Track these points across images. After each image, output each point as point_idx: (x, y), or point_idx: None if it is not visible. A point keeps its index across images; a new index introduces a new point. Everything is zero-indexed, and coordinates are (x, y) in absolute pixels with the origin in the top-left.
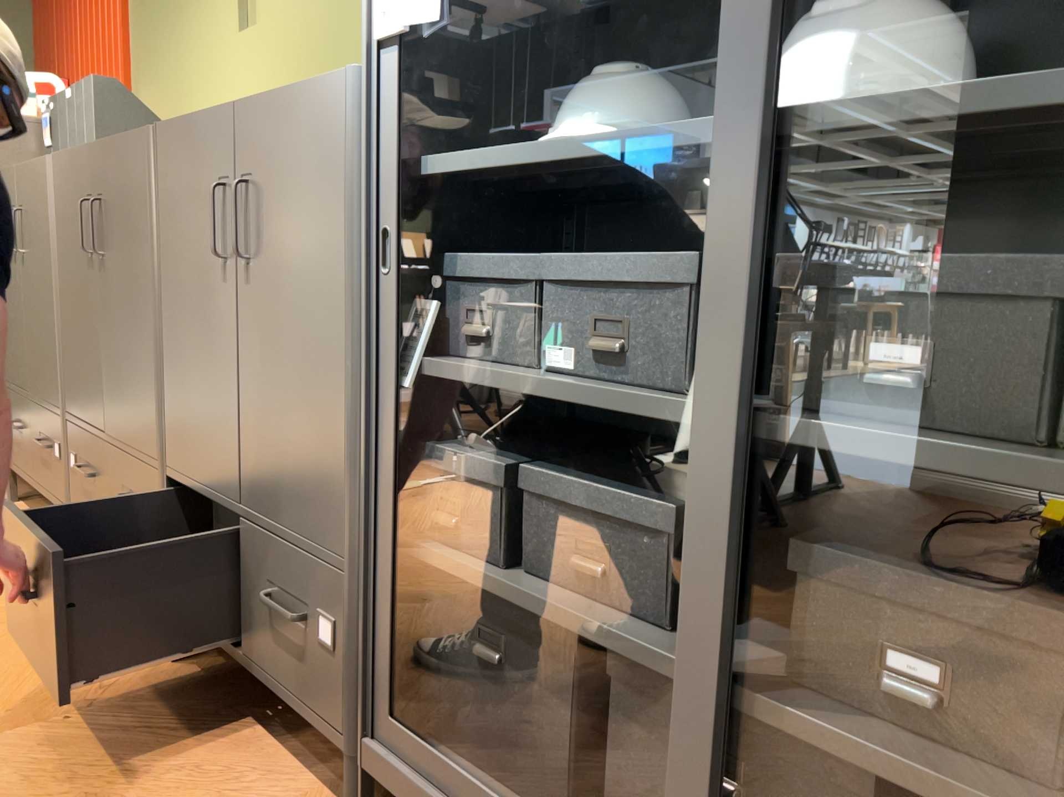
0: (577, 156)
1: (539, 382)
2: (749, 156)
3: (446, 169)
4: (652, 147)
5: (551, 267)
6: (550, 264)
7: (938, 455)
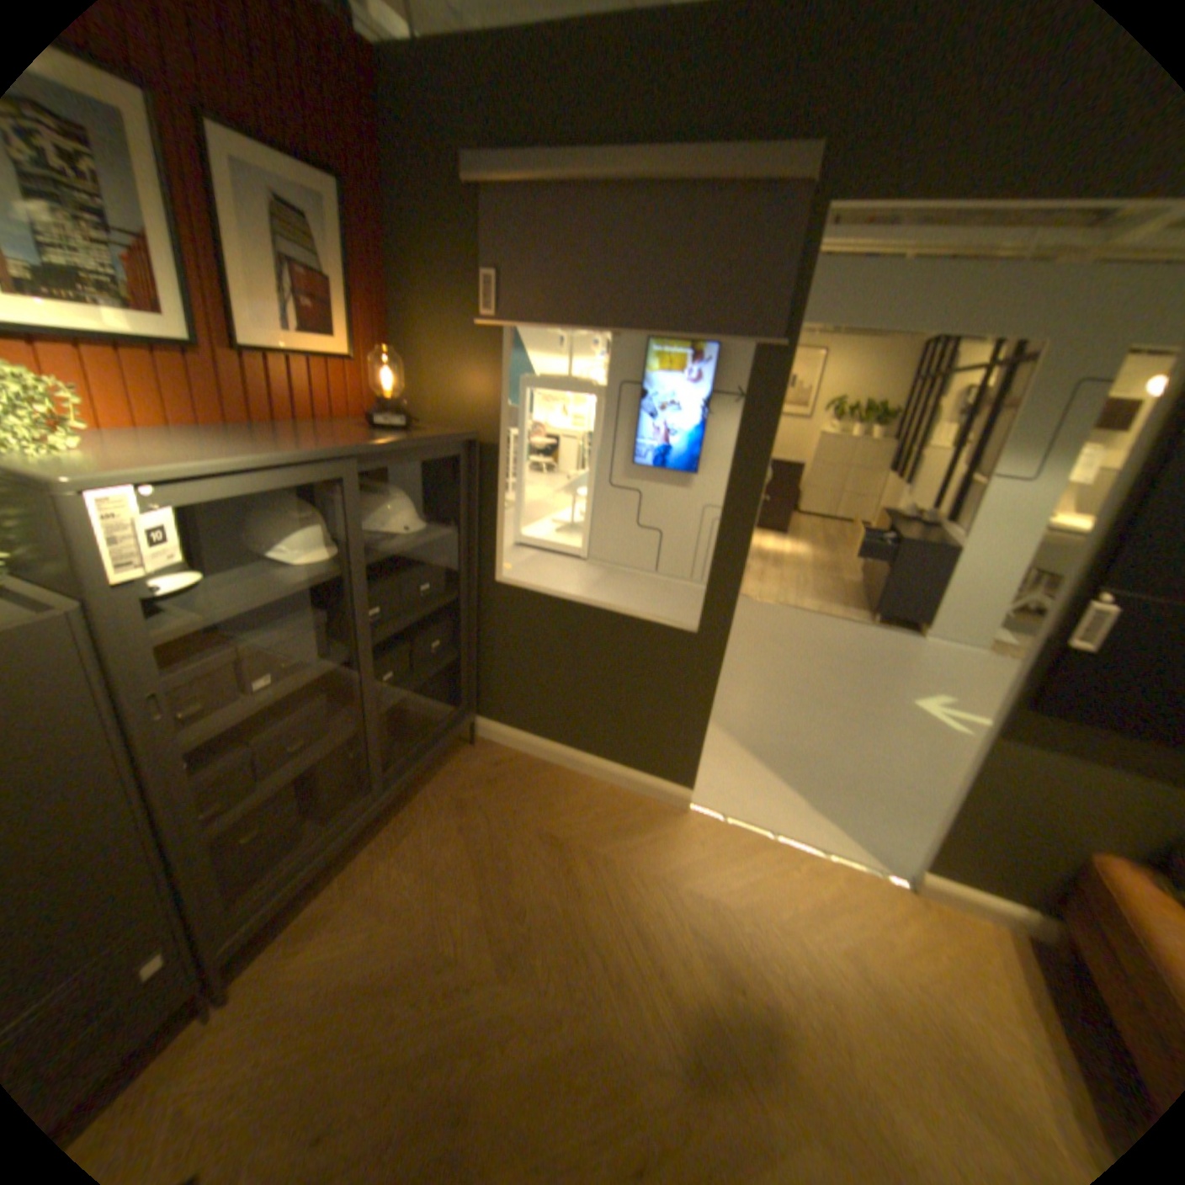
0: (271, 598)
1: (266, 696)
2: (355, 580)
3: (169, 637)
4: (307, 585)
5: (245, 650)
6: (232, 649)
7: (393, 628)
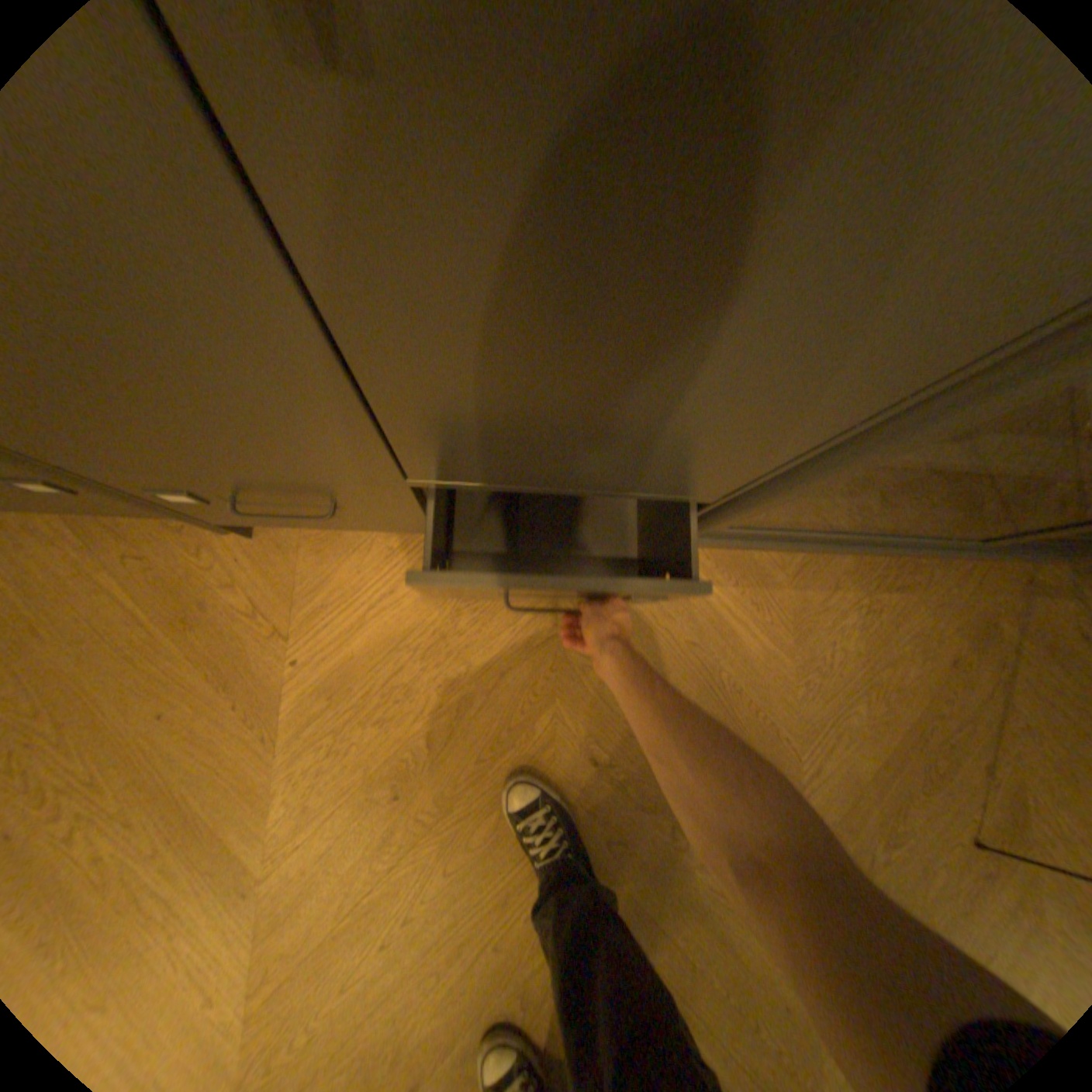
0: None
1: None
2: None
3: None
4: None
5: None
6: None
7: None
